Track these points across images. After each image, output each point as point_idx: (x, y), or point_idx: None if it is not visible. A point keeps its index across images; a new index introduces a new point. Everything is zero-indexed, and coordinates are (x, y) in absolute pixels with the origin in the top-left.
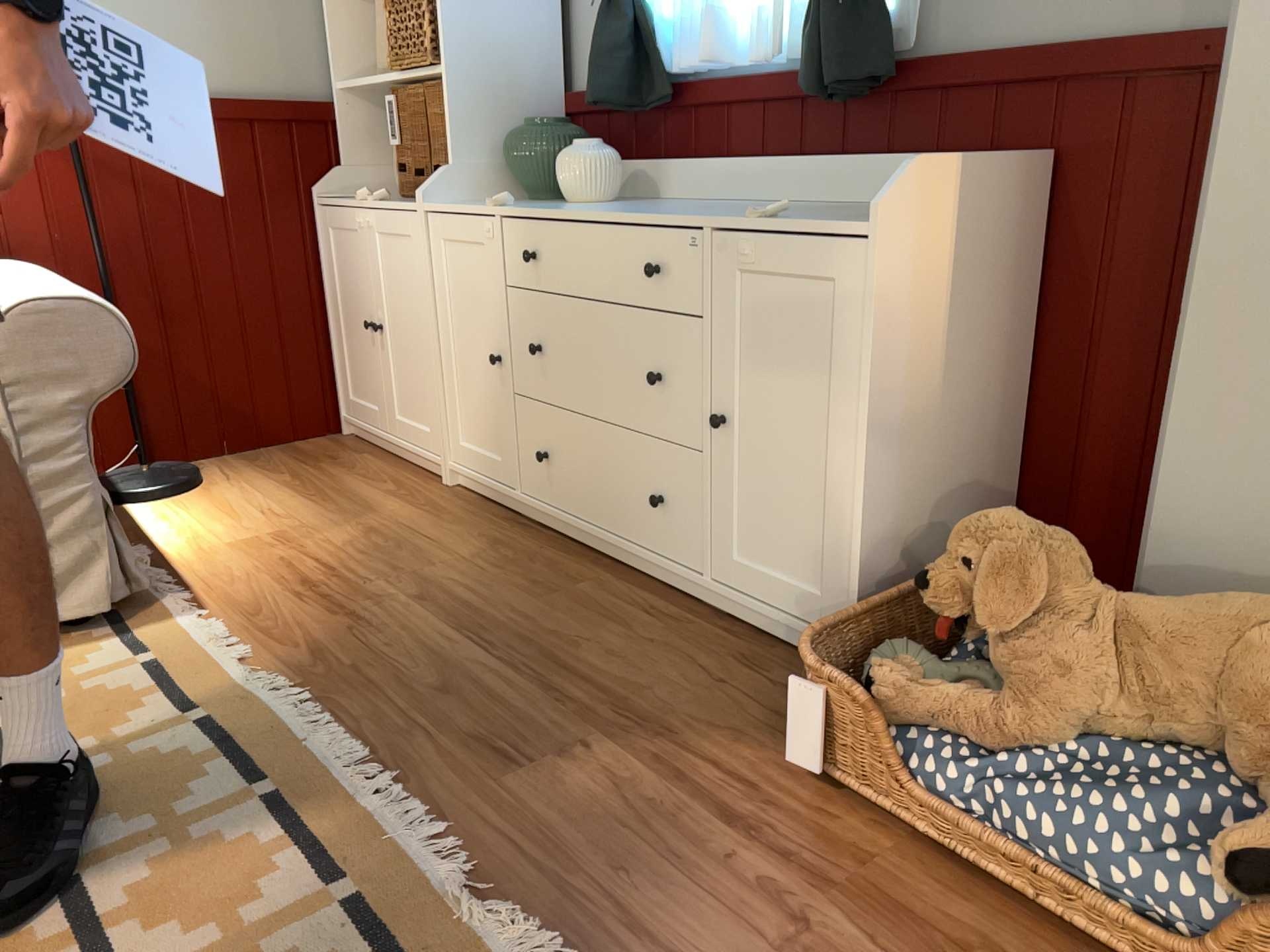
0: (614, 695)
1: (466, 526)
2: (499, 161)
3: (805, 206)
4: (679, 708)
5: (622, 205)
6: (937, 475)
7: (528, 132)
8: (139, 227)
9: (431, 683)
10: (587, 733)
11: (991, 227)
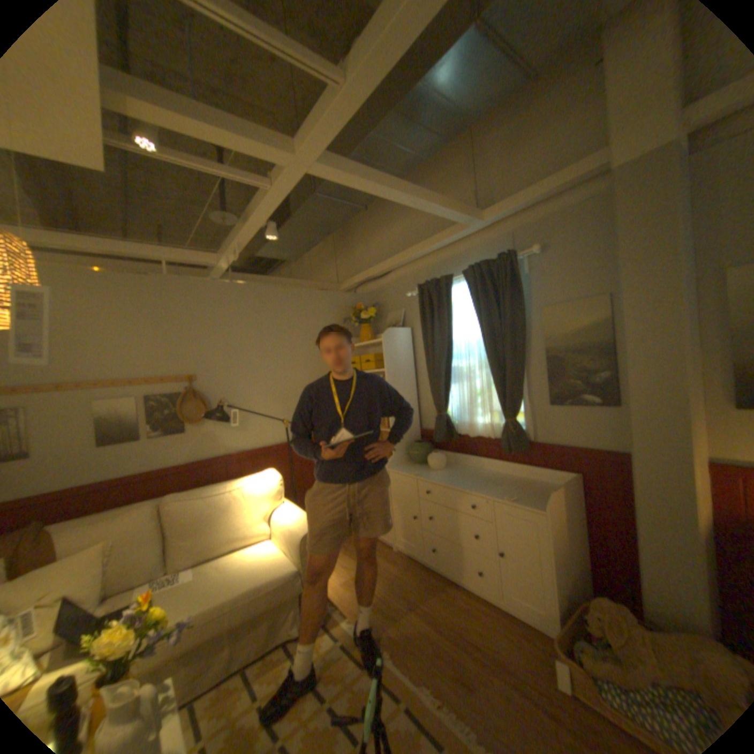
0: (490, 657)
1: (409, 572)
2: (405, 451)
3: (508, 477)
4: (512, 662)
5: (449, 471)
6: (572, 573)
7: (416, 447)
8: (300, 474)
9: (431, 653)
10: (489, 675)
11: (572, 499)
